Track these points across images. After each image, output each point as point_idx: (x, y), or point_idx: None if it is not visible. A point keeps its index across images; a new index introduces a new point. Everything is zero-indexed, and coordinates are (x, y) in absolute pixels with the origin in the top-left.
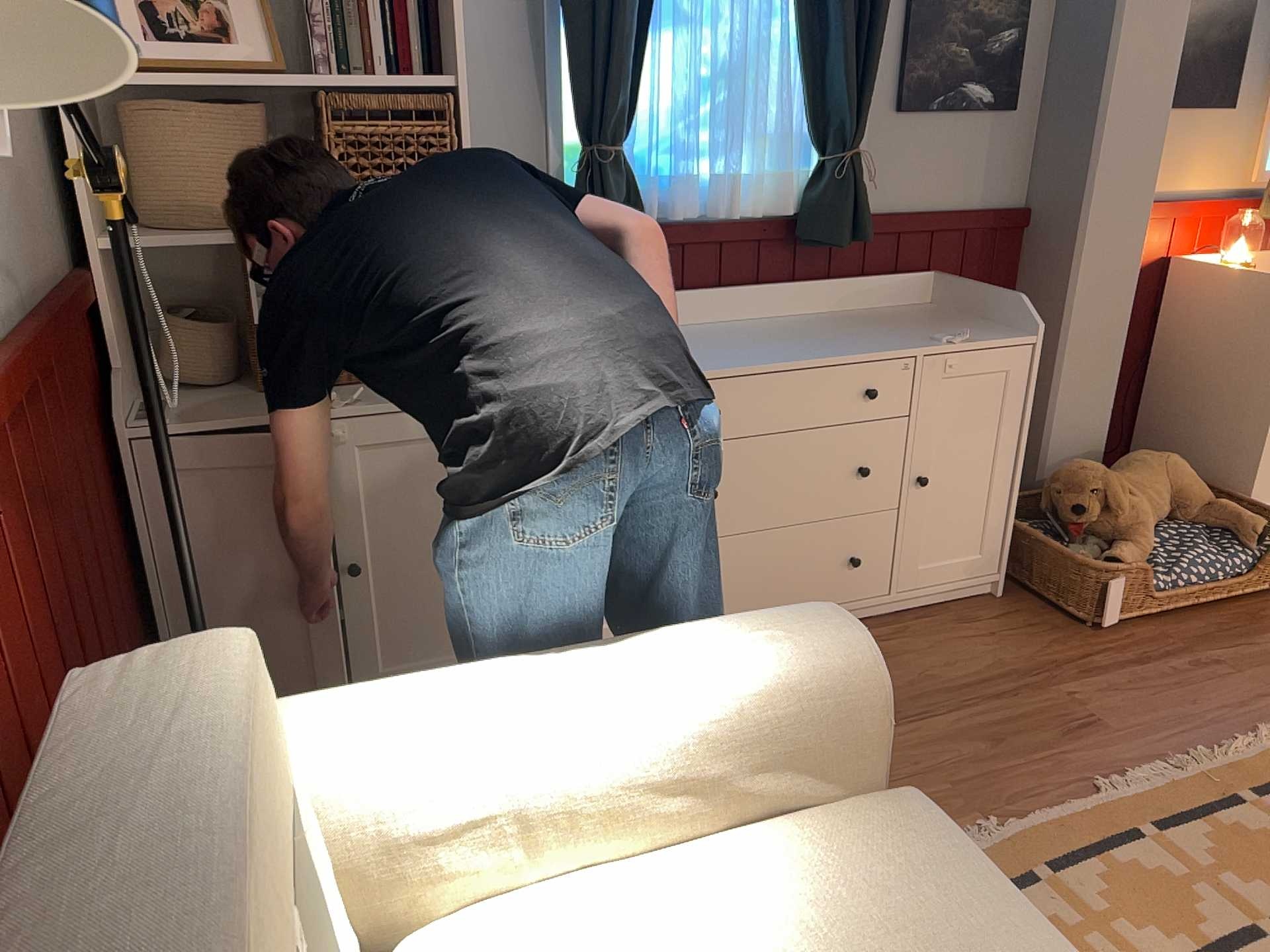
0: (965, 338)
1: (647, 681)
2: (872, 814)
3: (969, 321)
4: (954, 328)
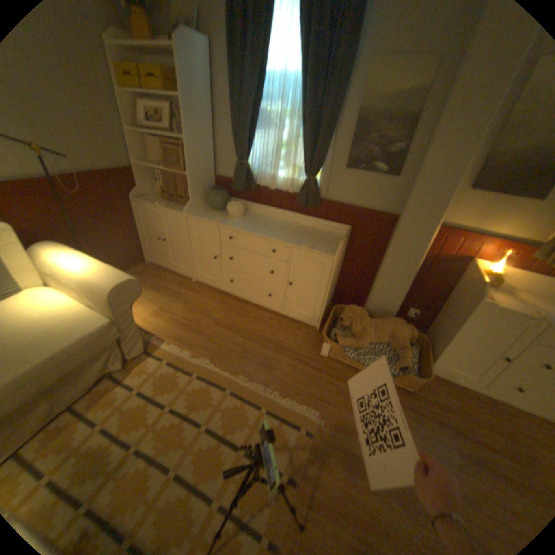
0: (312, 248)
1: (80, 271)
2: (94, 319)
3: (334, 246)
4: (321, 245)
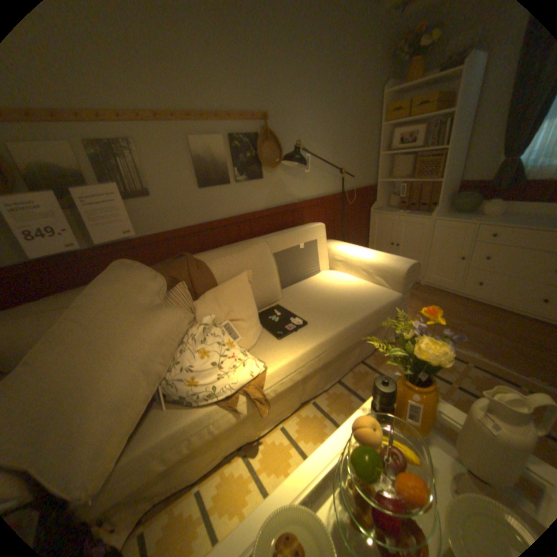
0: None
1: (372, 255)
2: (389, 292)
3: None
4: None
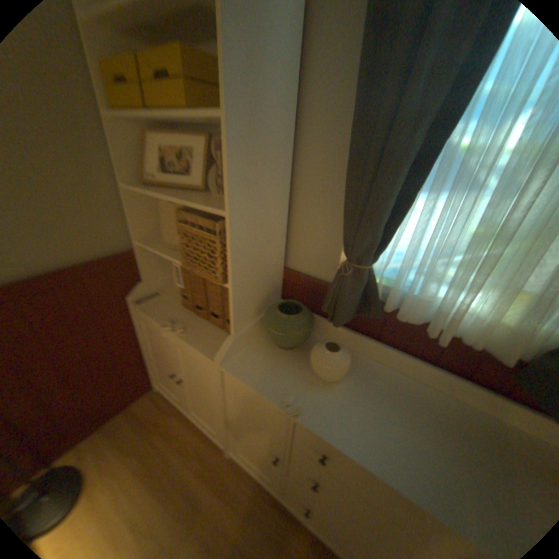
0: None
1: None
2: None
3: None
4: None
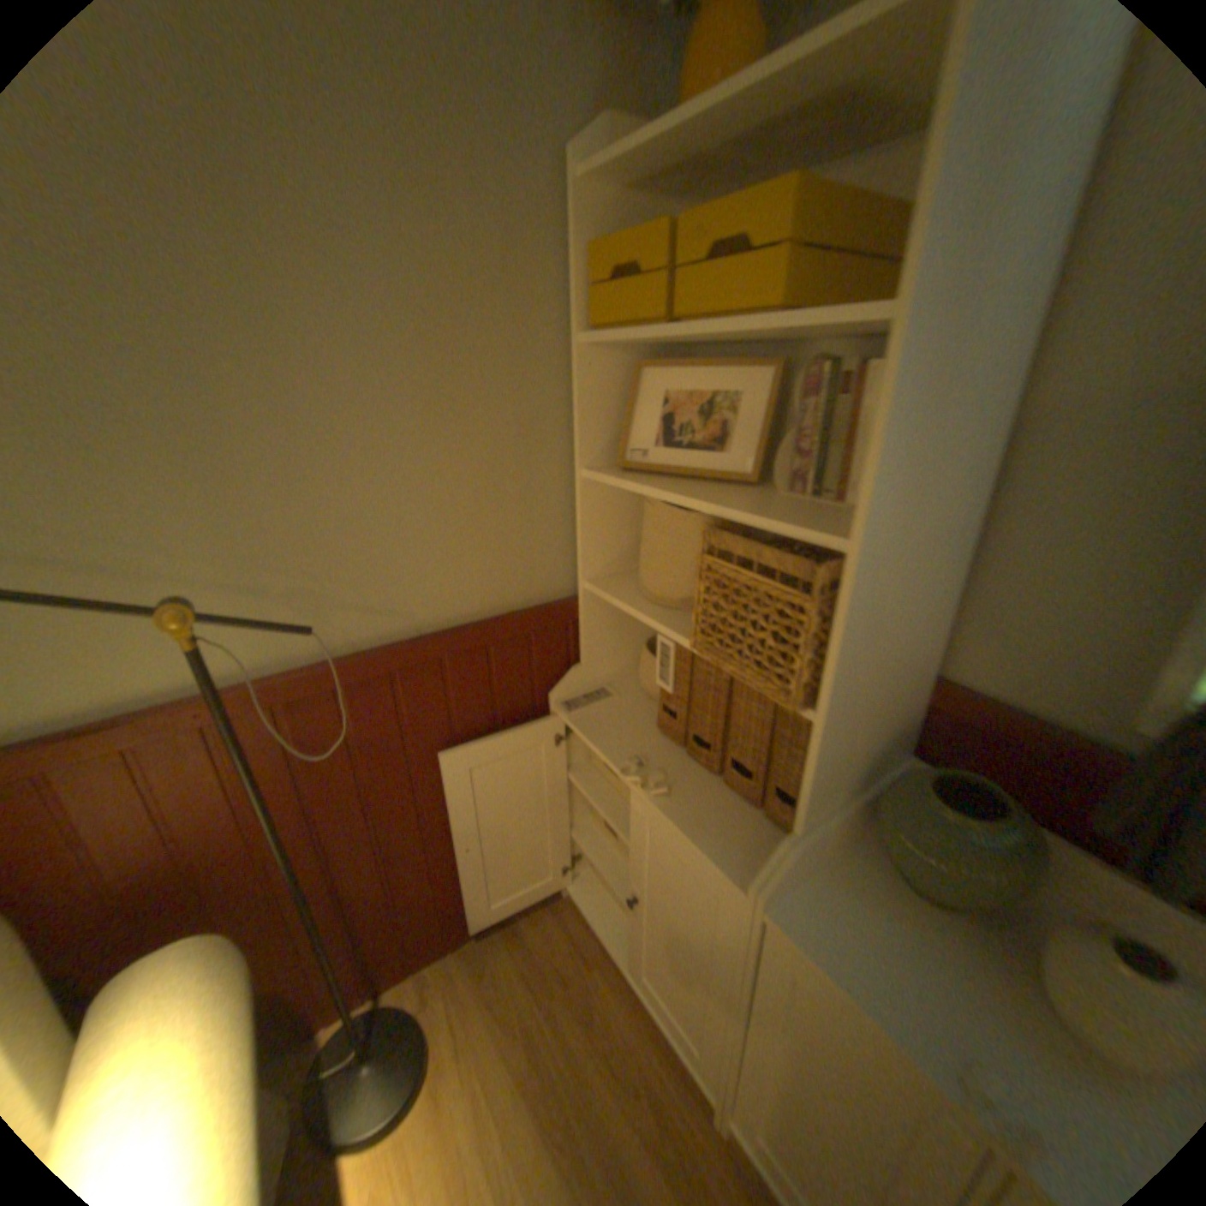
0: None
1: None
2: None
3: None
4: None
